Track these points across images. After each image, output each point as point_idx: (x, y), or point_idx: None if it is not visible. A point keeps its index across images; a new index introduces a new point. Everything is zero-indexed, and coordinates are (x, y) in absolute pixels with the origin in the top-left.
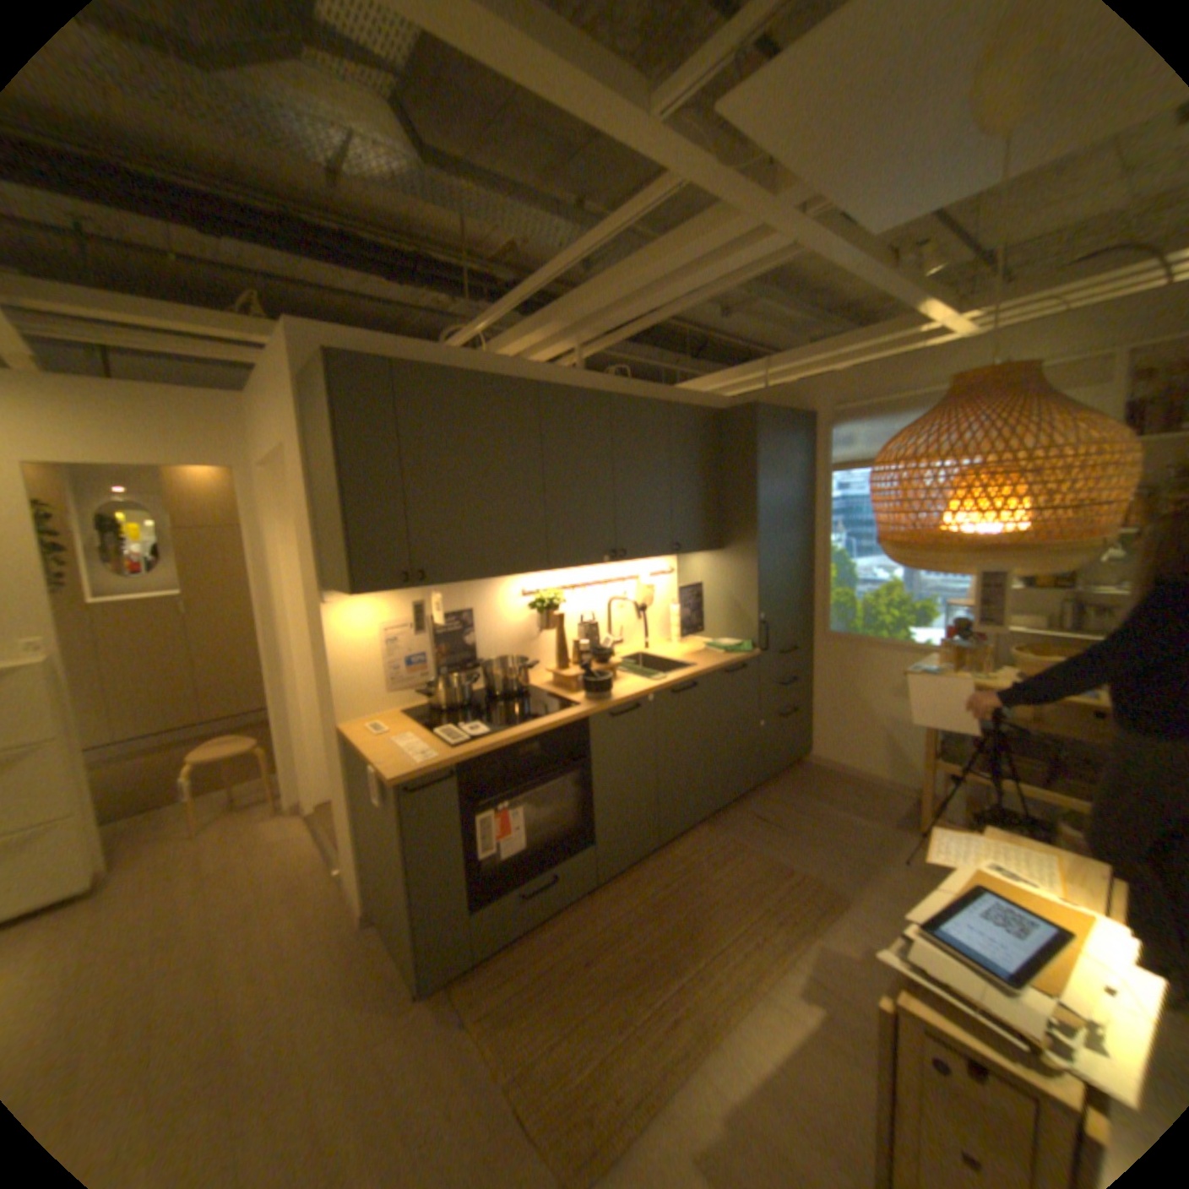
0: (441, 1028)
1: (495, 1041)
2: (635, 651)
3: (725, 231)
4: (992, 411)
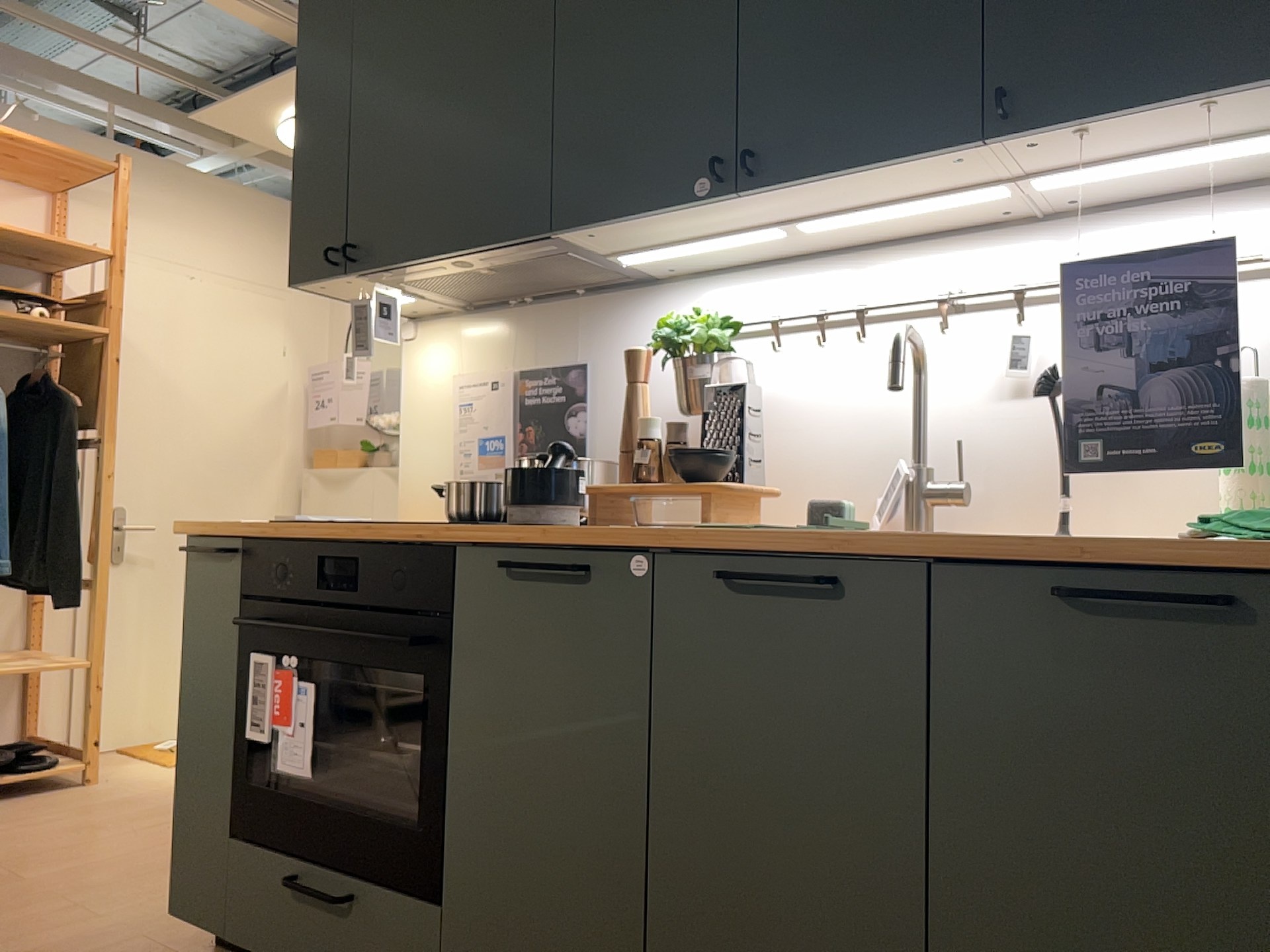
0: None
1: None
2: None
3: None
4: None
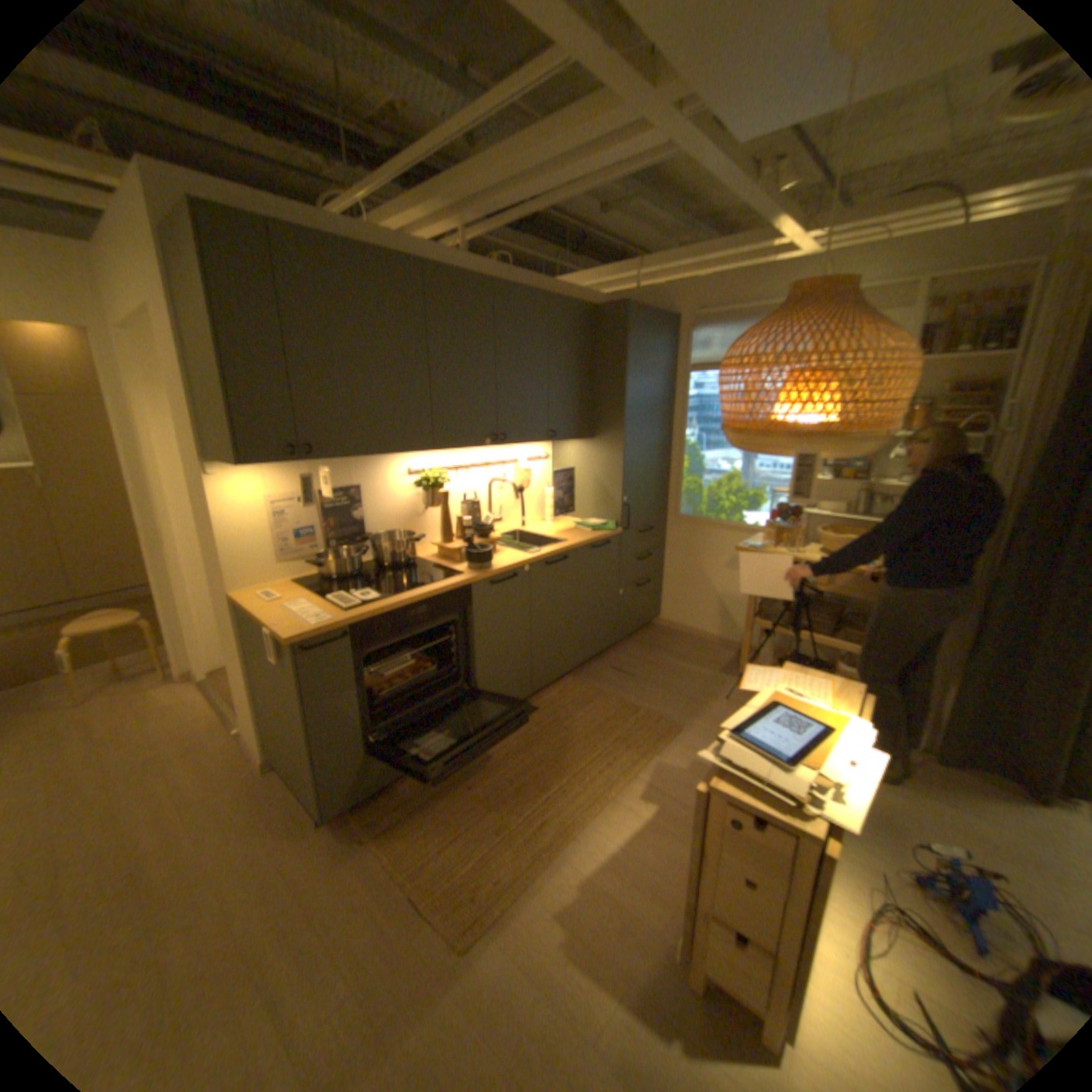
0: (340, 846)
1: (390, 851)
2: (511, 529)
3: (606, 121)
4: (817, 318)
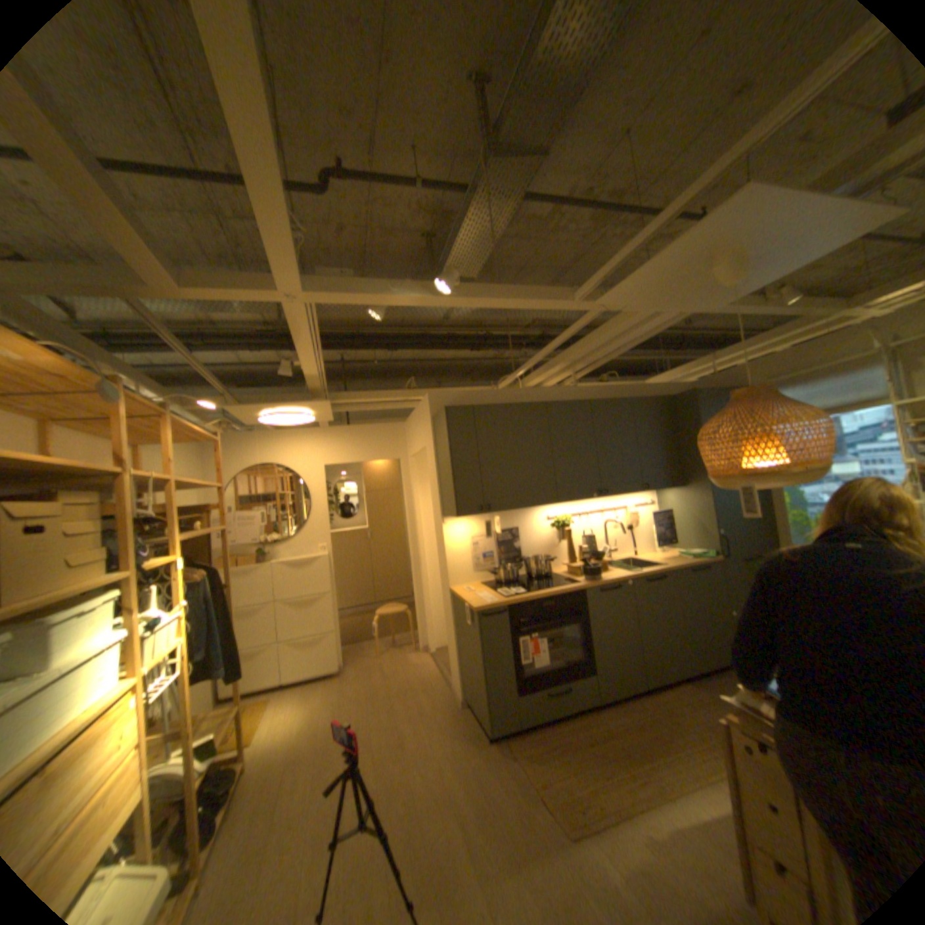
0: (504, 760)
1: (533, 770)
2: (627, 557)
3: (633, 320)
4: (739, 411)
